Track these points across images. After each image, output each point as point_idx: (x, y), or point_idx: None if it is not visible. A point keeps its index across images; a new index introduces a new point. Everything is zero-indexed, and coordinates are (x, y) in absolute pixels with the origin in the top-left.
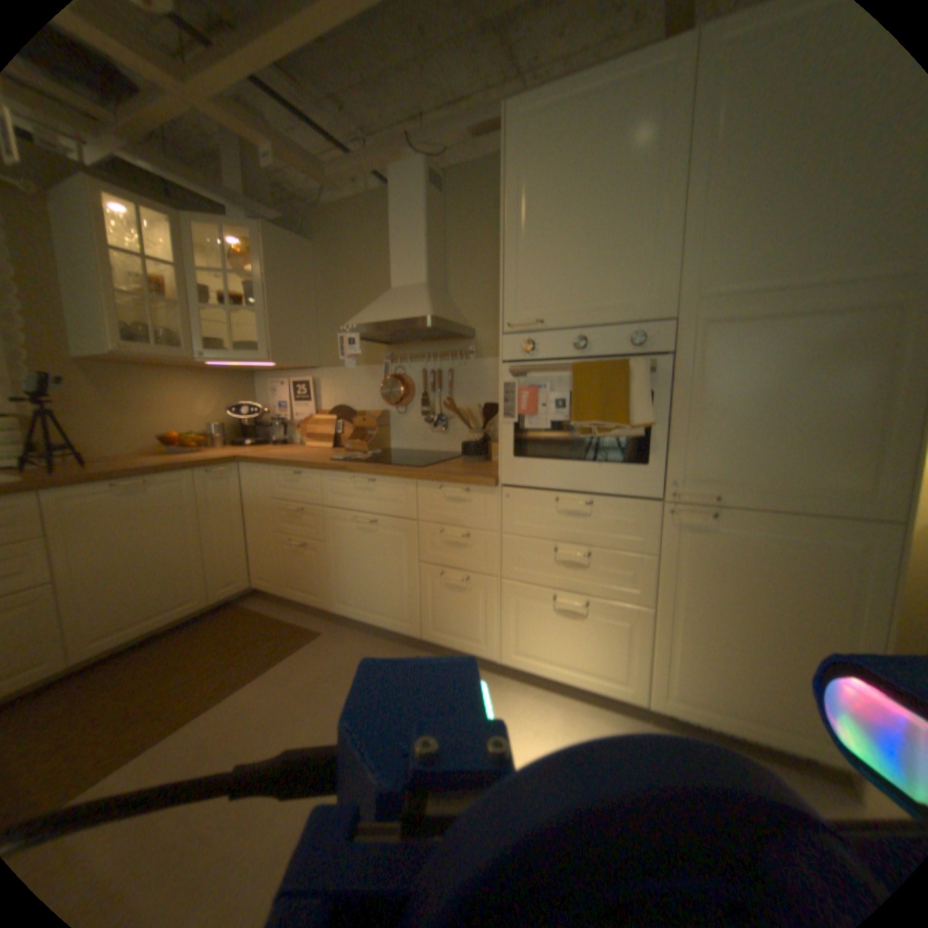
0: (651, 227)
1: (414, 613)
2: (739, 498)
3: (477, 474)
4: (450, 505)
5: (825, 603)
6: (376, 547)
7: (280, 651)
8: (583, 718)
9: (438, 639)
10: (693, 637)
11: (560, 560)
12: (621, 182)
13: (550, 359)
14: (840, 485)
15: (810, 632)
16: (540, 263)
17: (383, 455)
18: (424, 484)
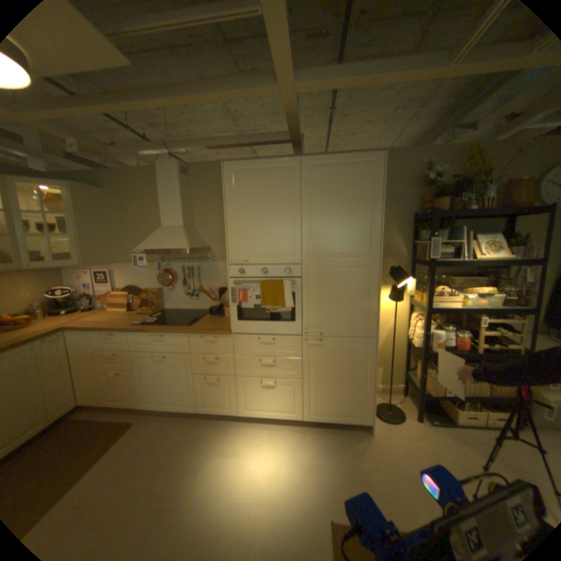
0: (288, 228)
1: (190, 401)
2: (327, 333)
3: (220, 329)
4: (207, 345)
5: (356, 368)
6: (166, 370)
7: (109, 440)
8: (277, 432)
9: (205, 411)
10: (316, 388)
11: (262, 364)
12: (276, 209)
13: (251, 277)
14: (357, 326)
15: (353, 379)
16: (244, 236)
17: (161, 315)
18: (192, 336)
